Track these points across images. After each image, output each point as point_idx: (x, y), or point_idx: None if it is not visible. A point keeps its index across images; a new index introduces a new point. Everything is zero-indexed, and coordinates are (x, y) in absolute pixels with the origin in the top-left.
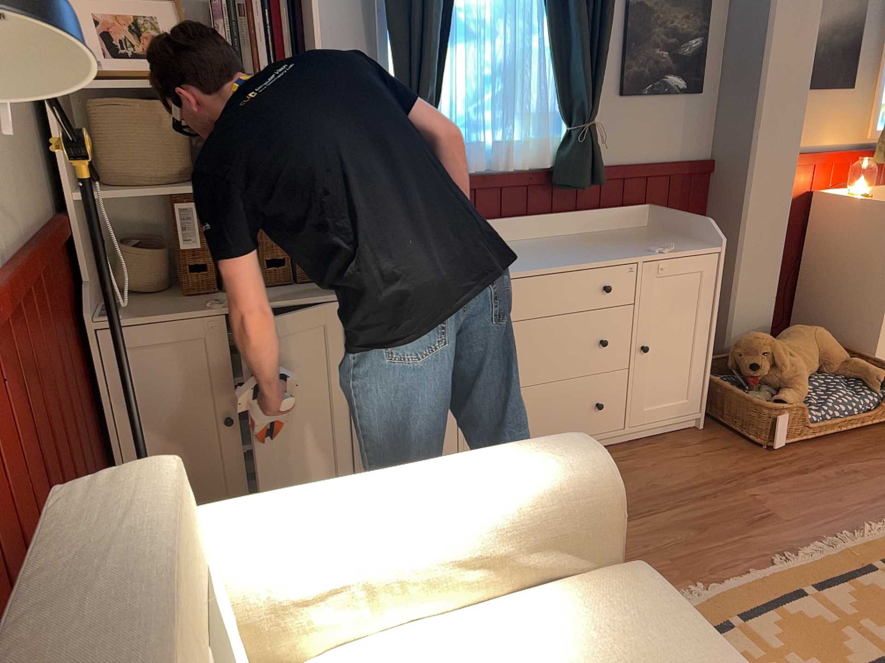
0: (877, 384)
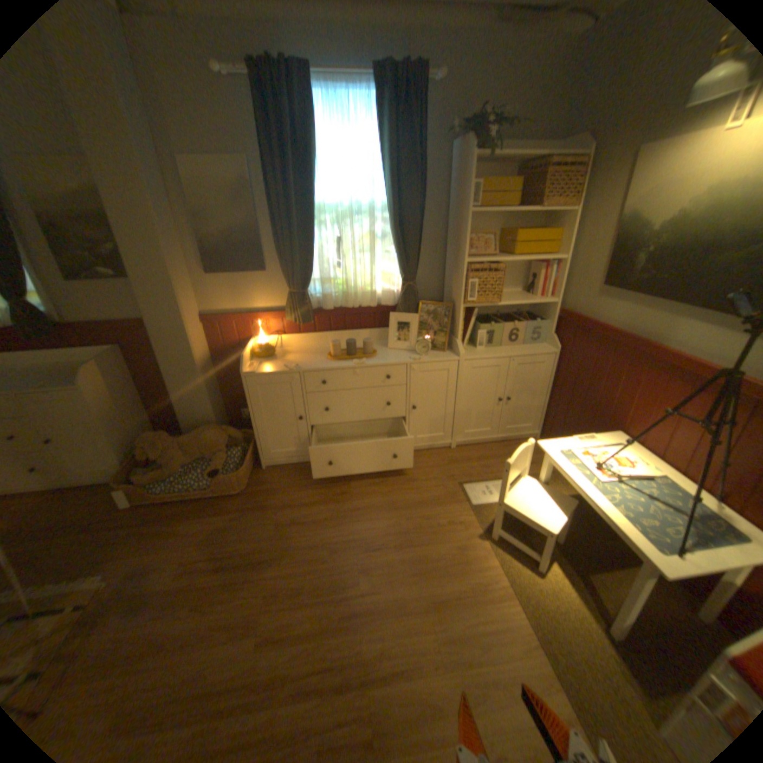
0: (206, 476)
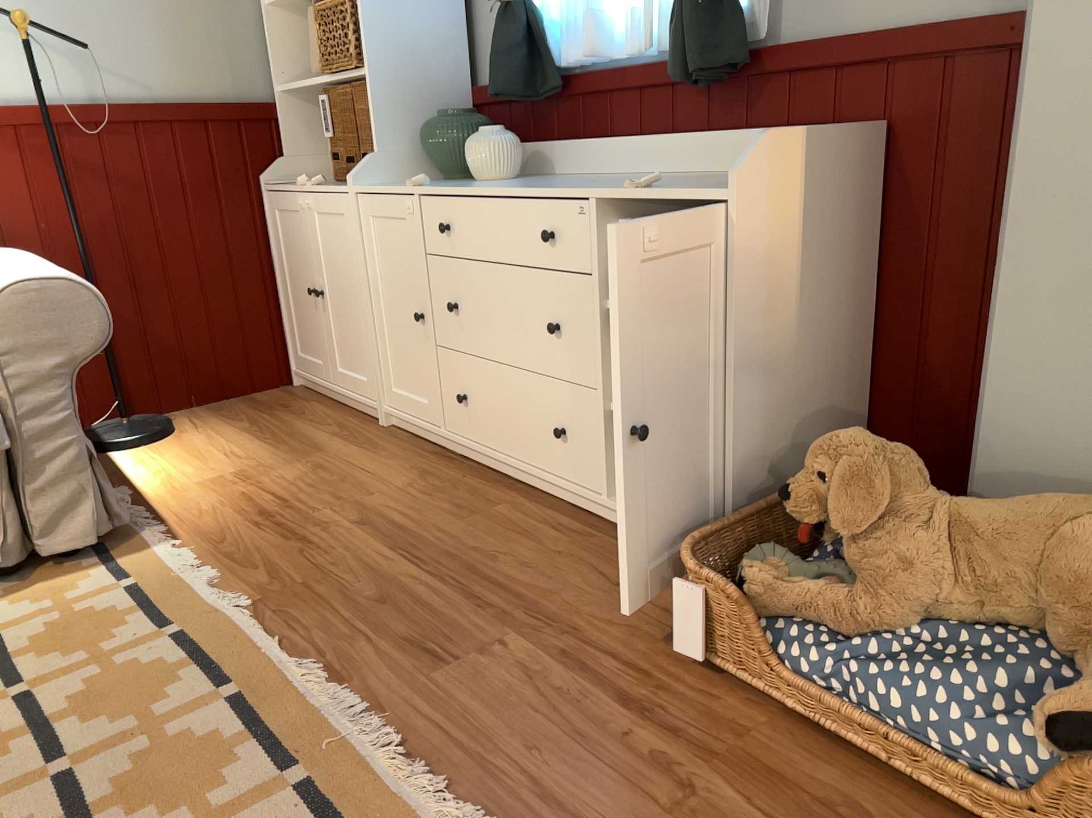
0: (1047, 720)
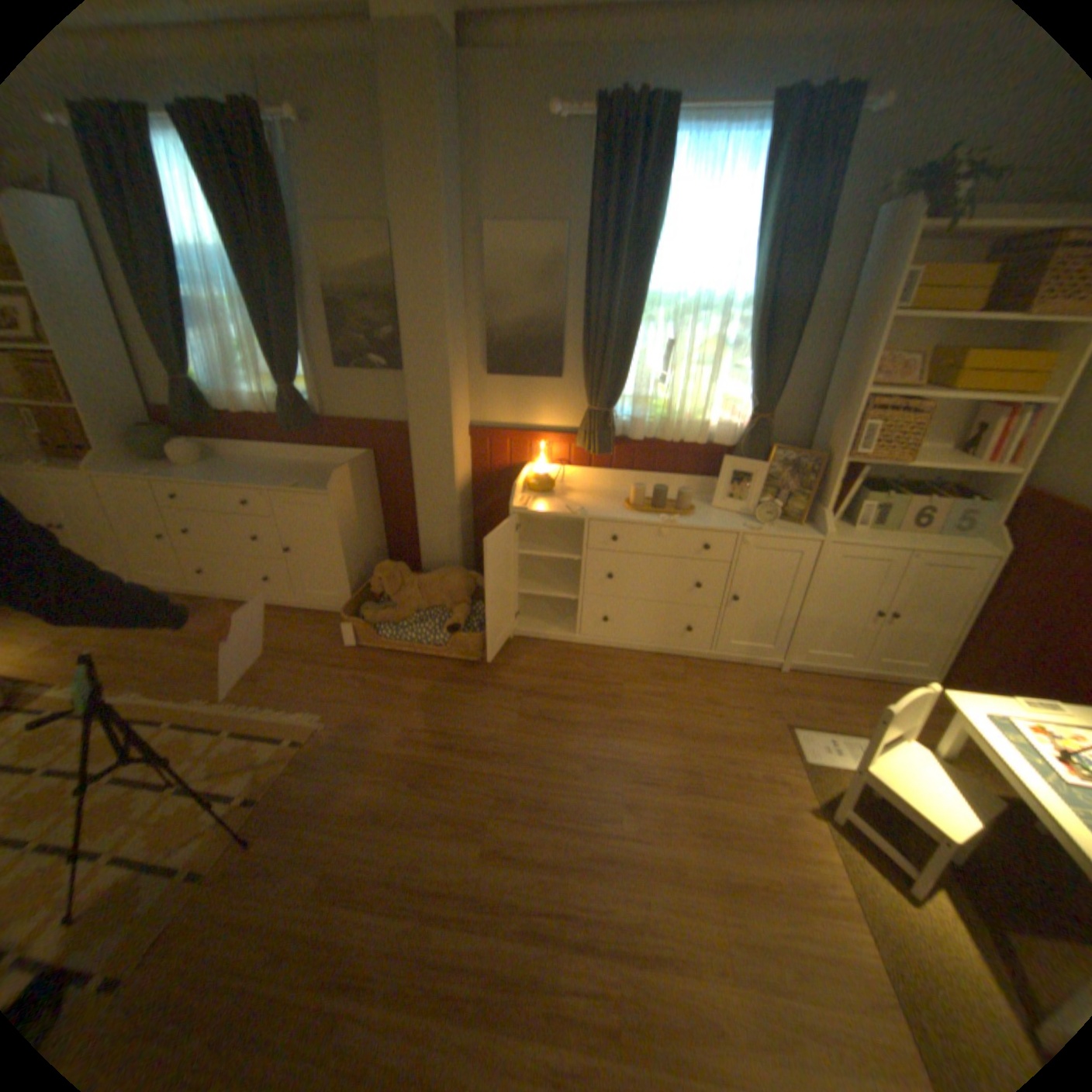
0: (445, 629)
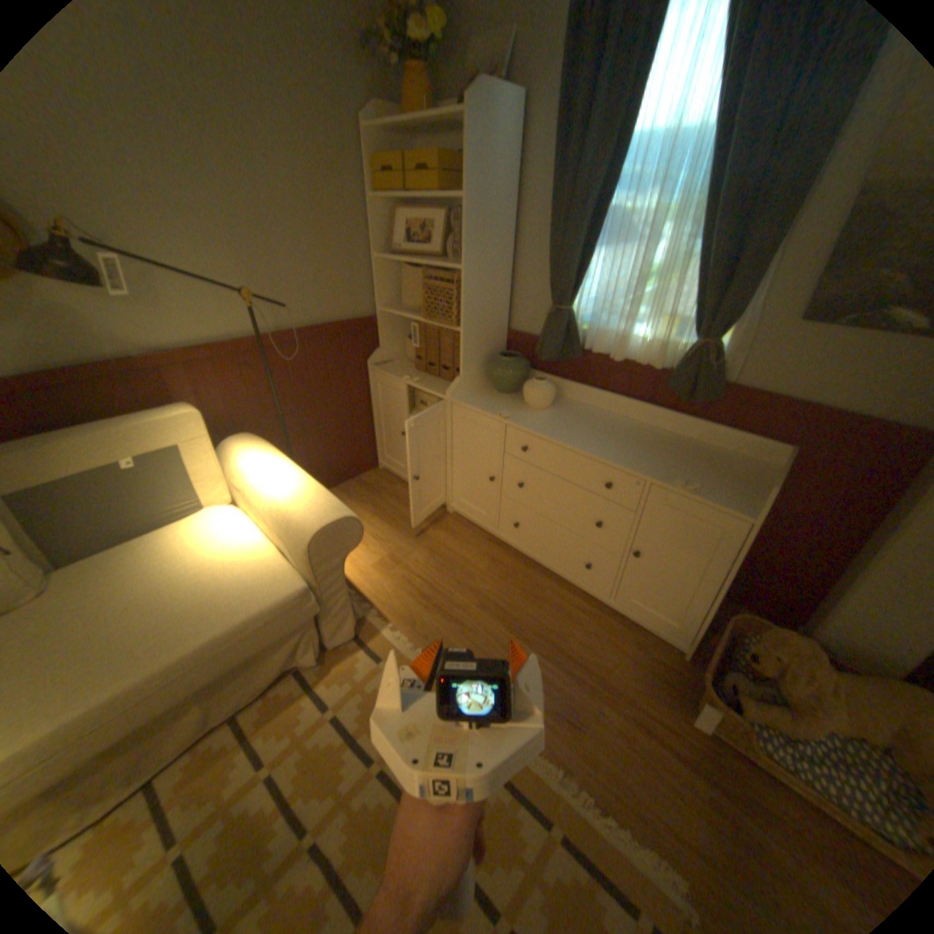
0: None
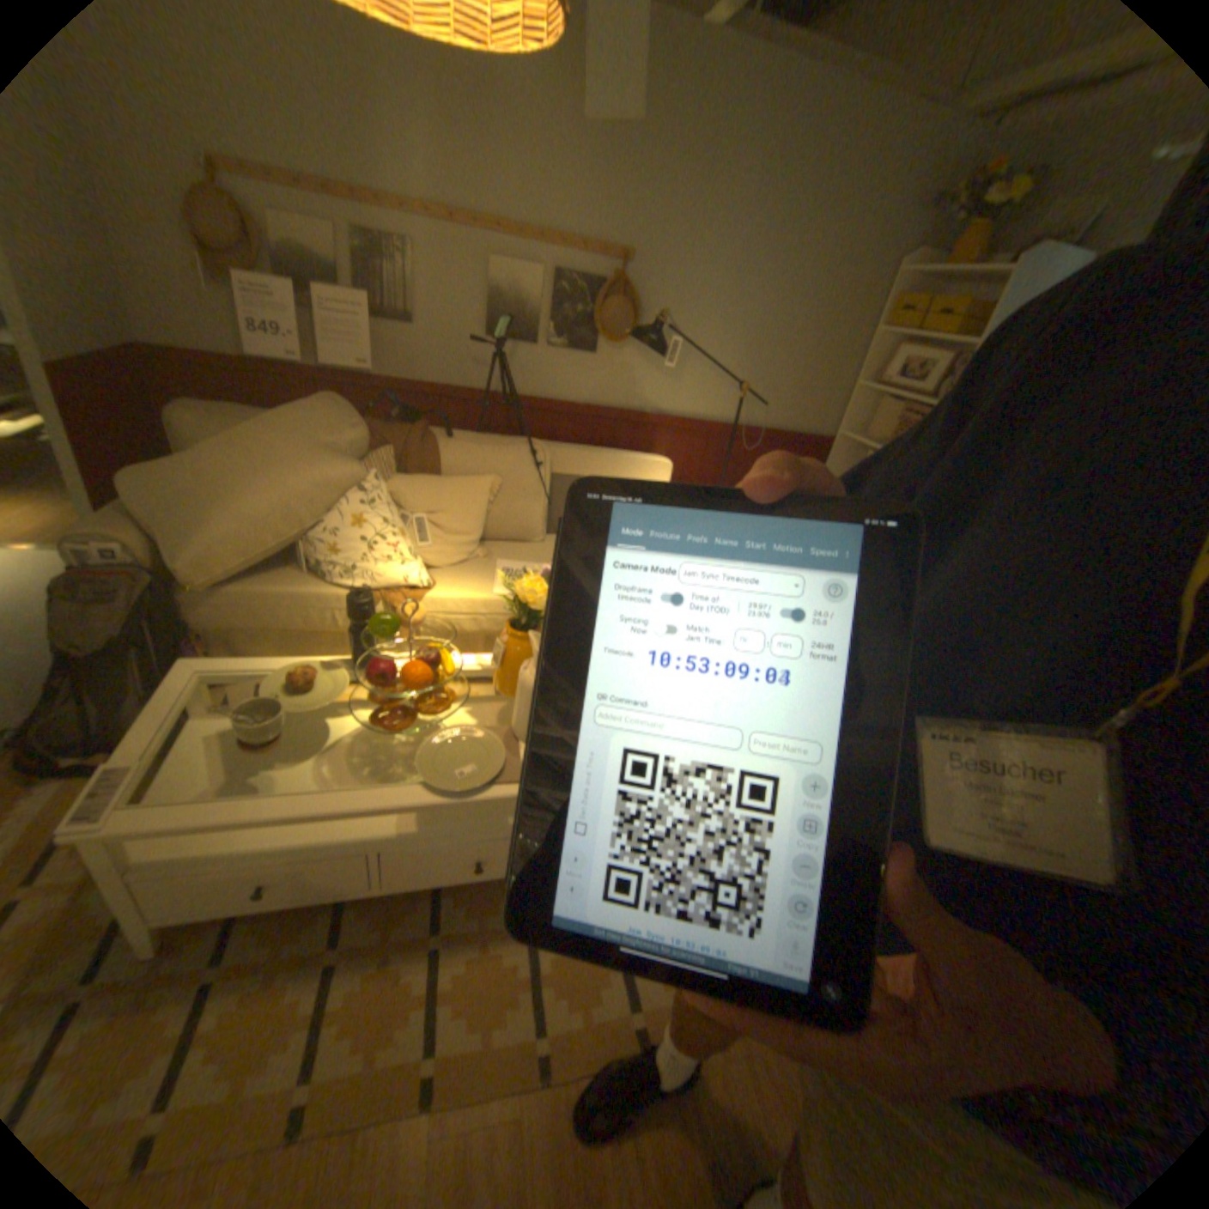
0: None
